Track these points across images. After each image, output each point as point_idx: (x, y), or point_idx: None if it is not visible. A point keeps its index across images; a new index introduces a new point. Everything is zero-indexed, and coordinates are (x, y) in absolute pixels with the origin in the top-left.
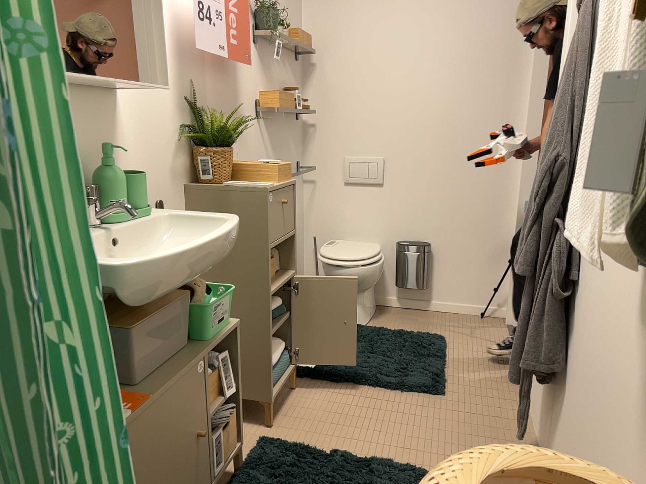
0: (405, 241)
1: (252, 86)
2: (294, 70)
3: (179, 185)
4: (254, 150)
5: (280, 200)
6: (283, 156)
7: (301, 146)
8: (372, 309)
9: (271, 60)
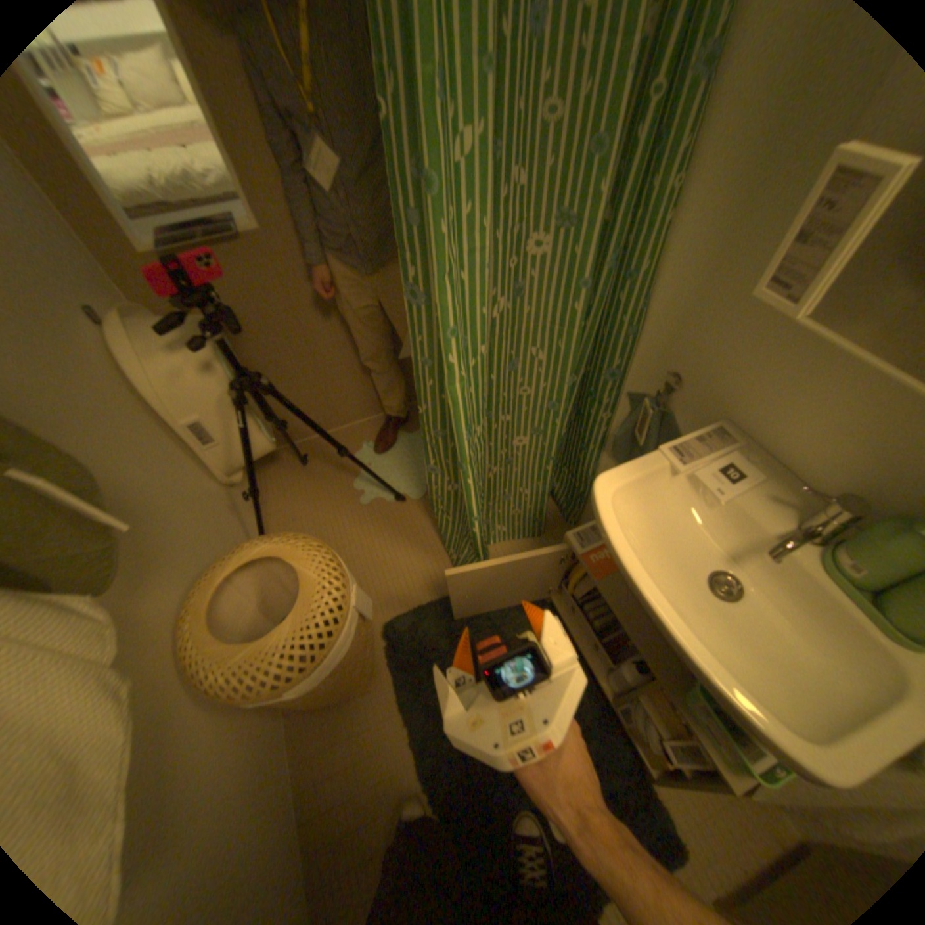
0: None
1: None
2: None
3: None
4: None
5: None
6: None
7: None
8: None
9: None
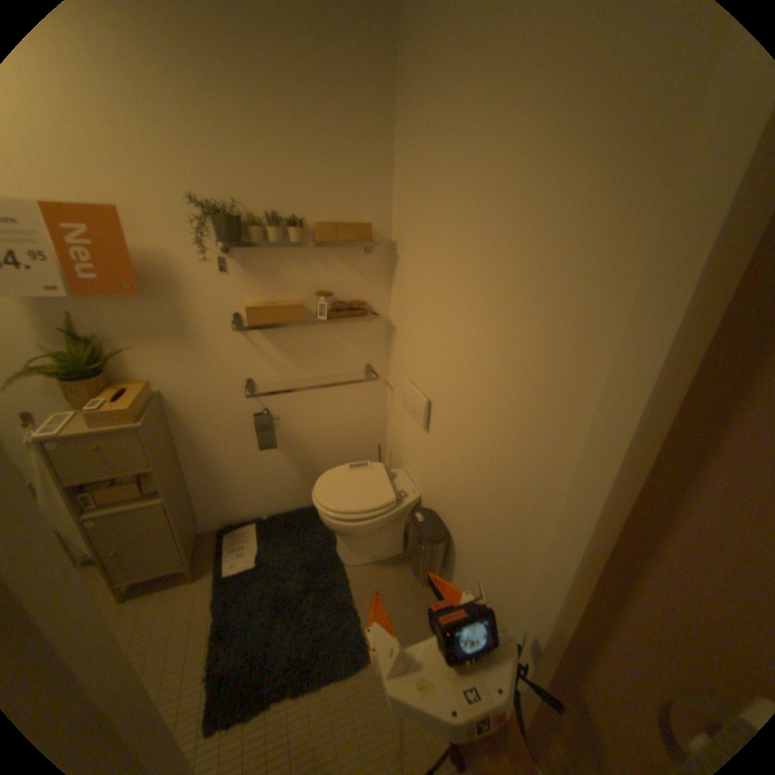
0: (432, 512)
1: (215, 296)
2: (358, 261)
3: (55, 400)
4: (227, 361)
5: (80, 447)
6: (315, 361)
7: (380, 345)
8: (379, 553)
9: (275, 259)
